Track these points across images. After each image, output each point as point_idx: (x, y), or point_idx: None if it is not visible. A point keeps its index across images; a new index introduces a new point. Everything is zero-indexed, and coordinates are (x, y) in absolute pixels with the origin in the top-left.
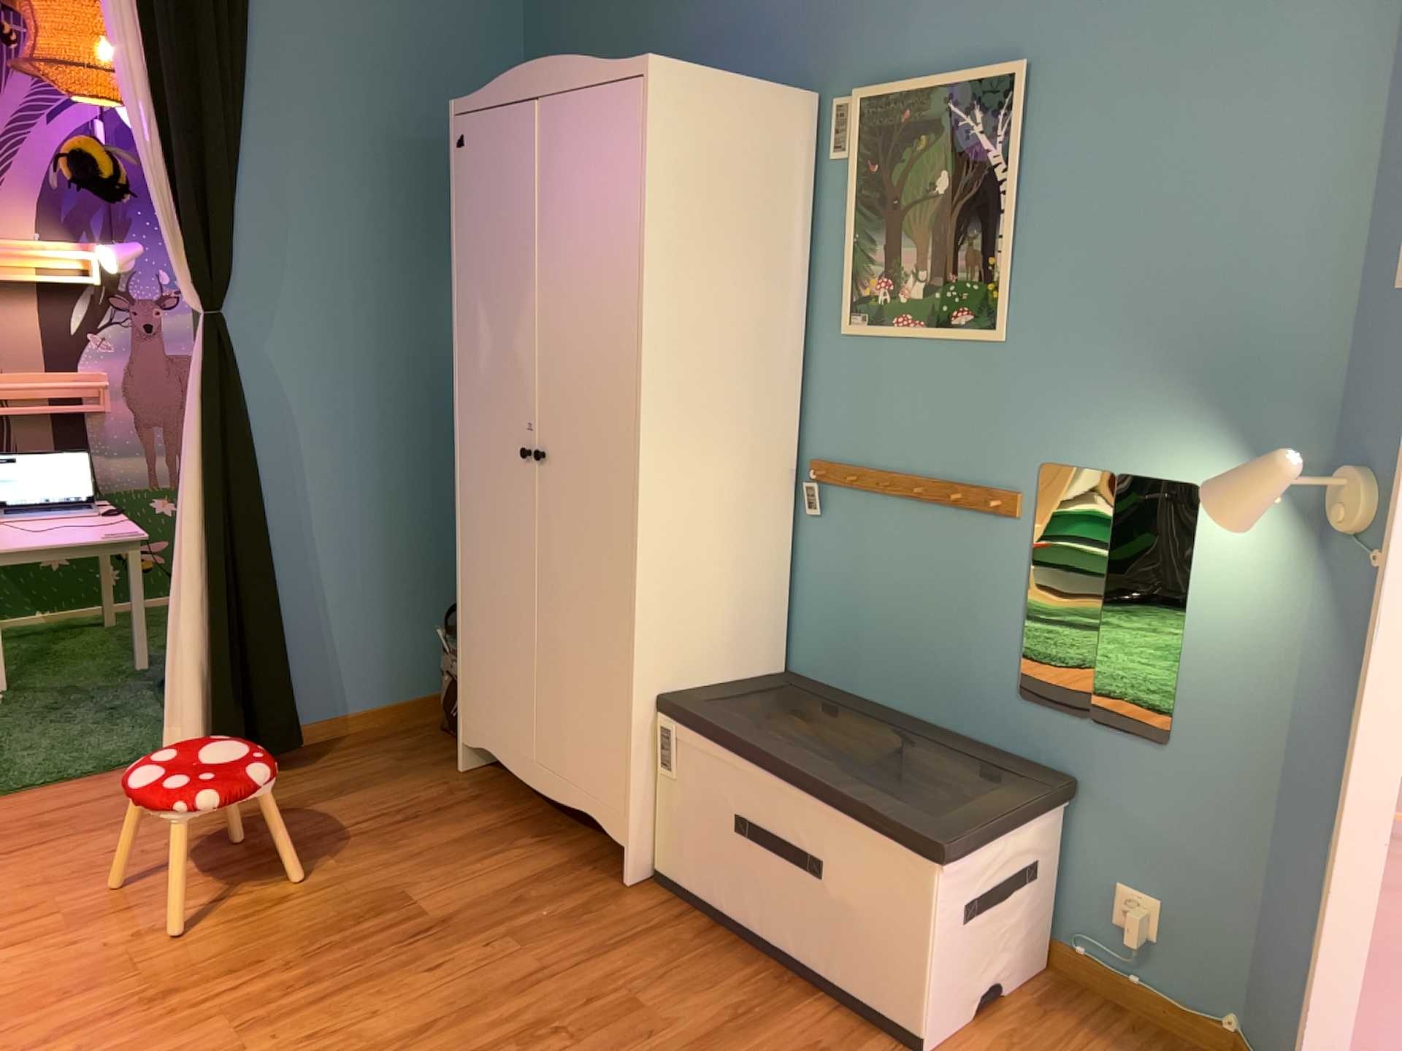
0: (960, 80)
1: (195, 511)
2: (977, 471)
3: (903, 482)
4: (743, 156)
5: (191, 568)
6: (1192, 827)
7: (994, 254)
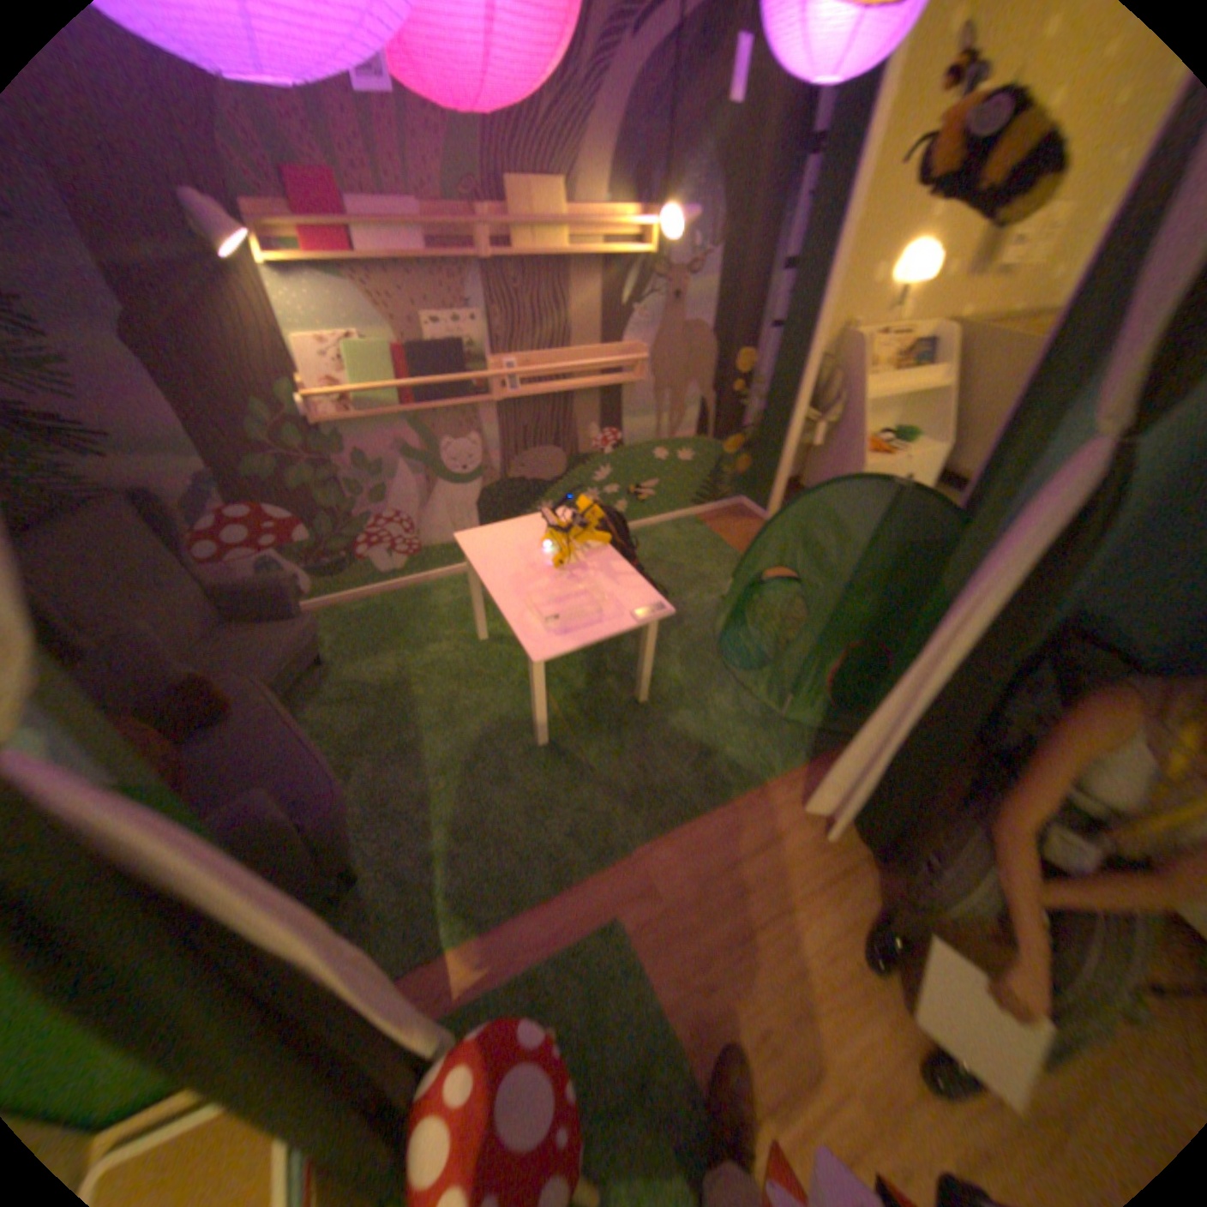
0: None
1: (955, 661)
2: None
3: None
4: None
5: (919, 704)
6: None
7: None
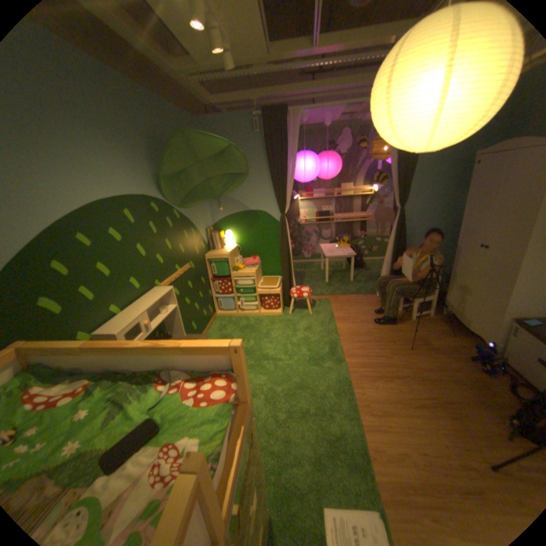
0: None
1: (391, 250)
2: None
3: None
4: None
5: (388, 261)
6: None
7: None
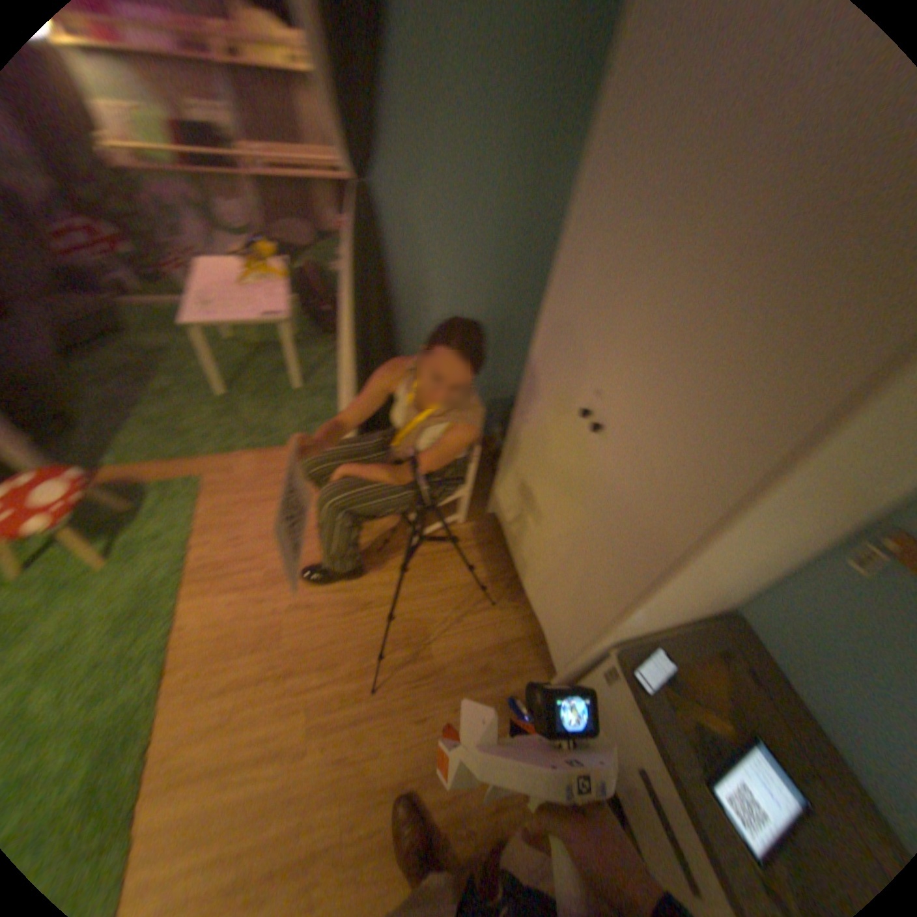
0: None
1: (352, 343)
2: None
3: None
4: None
5: (350, 375)
6: None
7: None
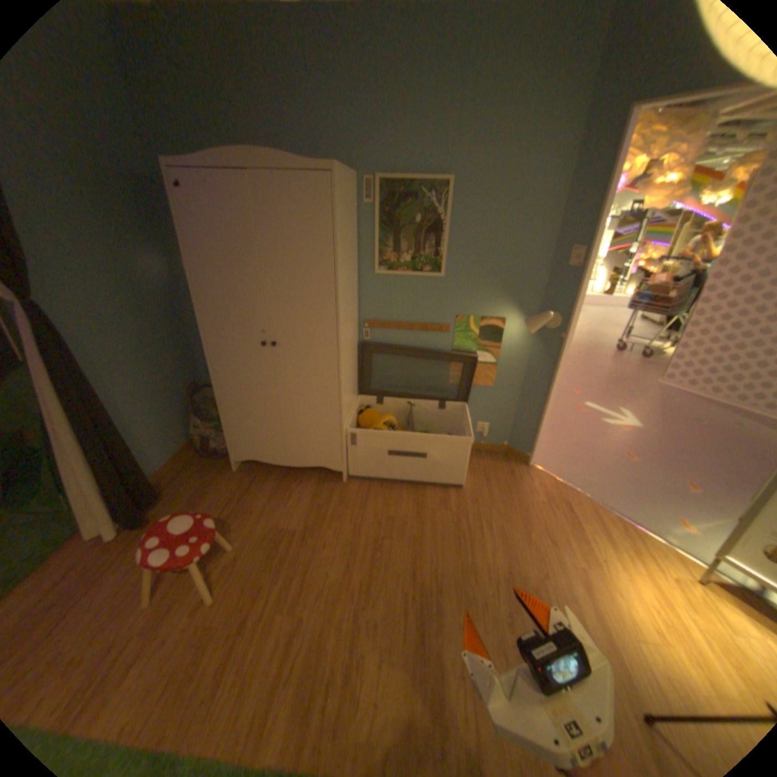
0: (426, 177)
1: (63, 418)
2: (433, 319)
3: (406, 325)
4: (349, 205)
5: (71, 447)
6: (498, 404)
7: (440, 246)
